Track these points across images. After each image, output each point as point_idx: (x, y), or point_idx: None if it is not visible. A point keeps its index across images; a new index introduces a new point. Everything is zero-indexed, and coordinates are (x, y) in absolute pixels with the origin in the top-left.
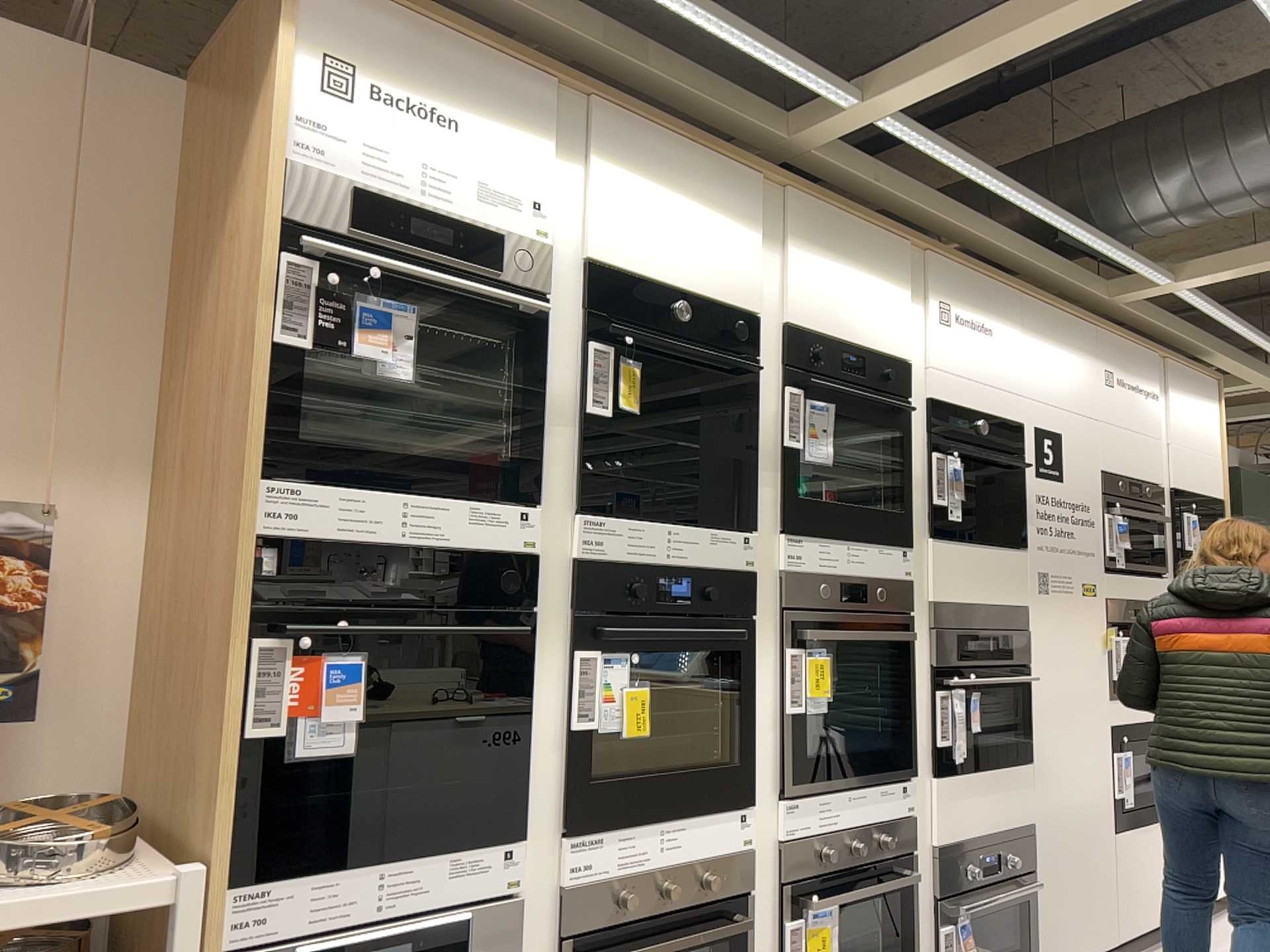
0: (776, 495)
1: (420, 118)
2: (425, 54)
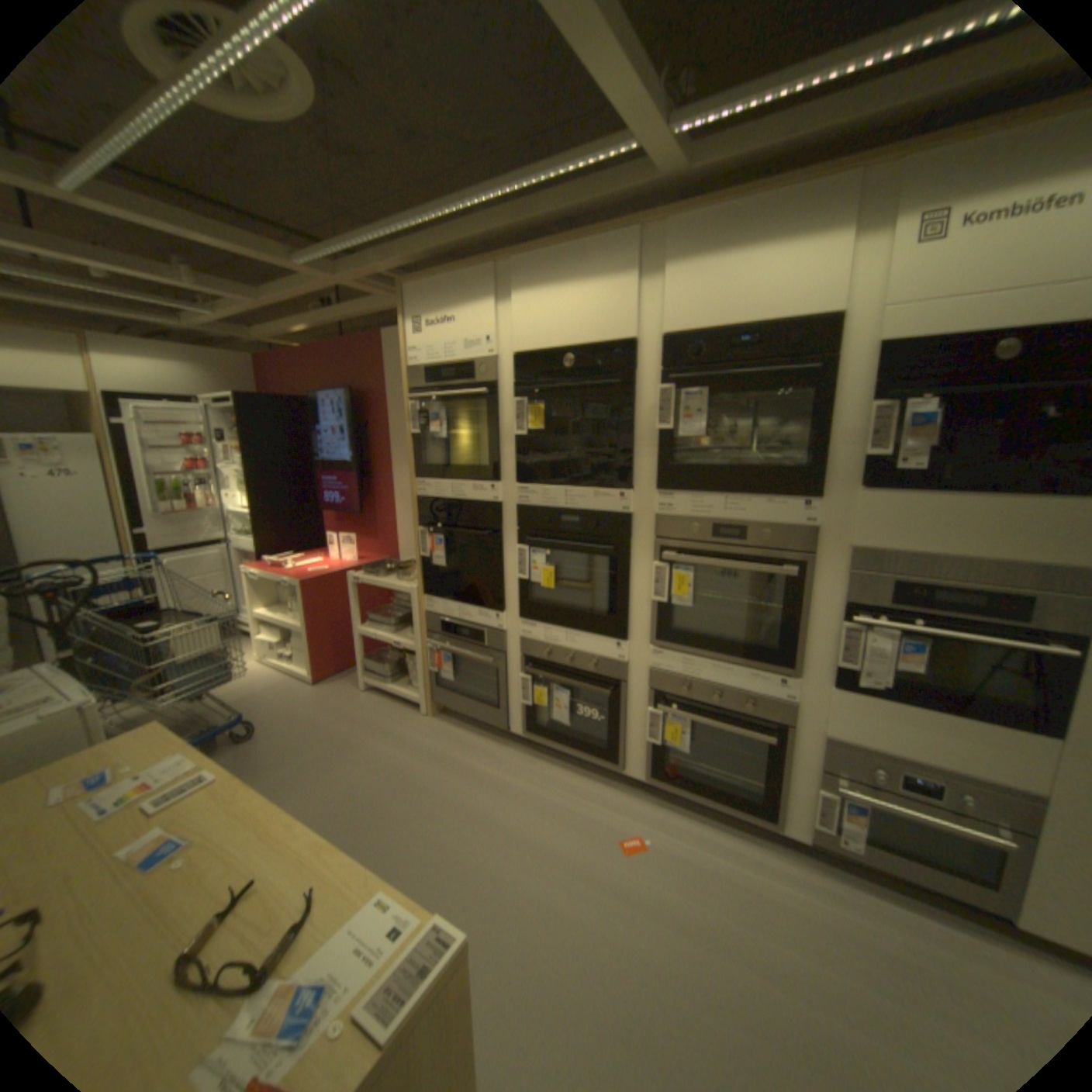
0: (657, 465)
1: (434, 320)
2: (432, 287)
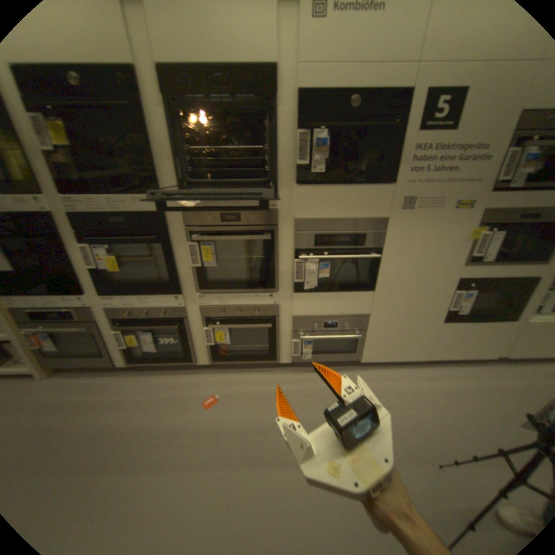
0: (173, 174)
1: None
2: None
